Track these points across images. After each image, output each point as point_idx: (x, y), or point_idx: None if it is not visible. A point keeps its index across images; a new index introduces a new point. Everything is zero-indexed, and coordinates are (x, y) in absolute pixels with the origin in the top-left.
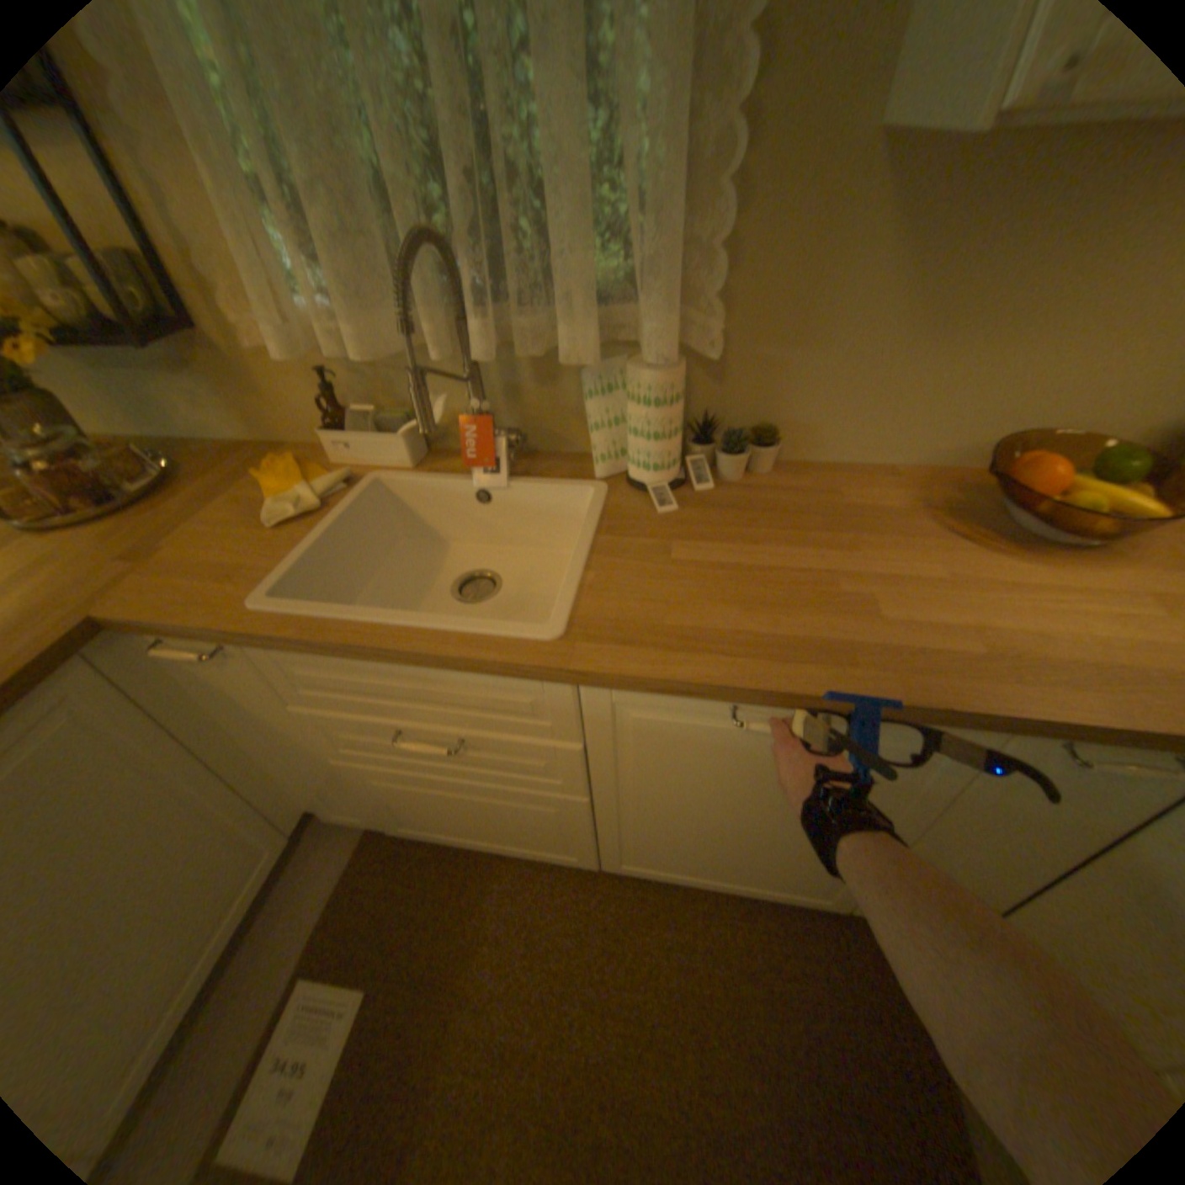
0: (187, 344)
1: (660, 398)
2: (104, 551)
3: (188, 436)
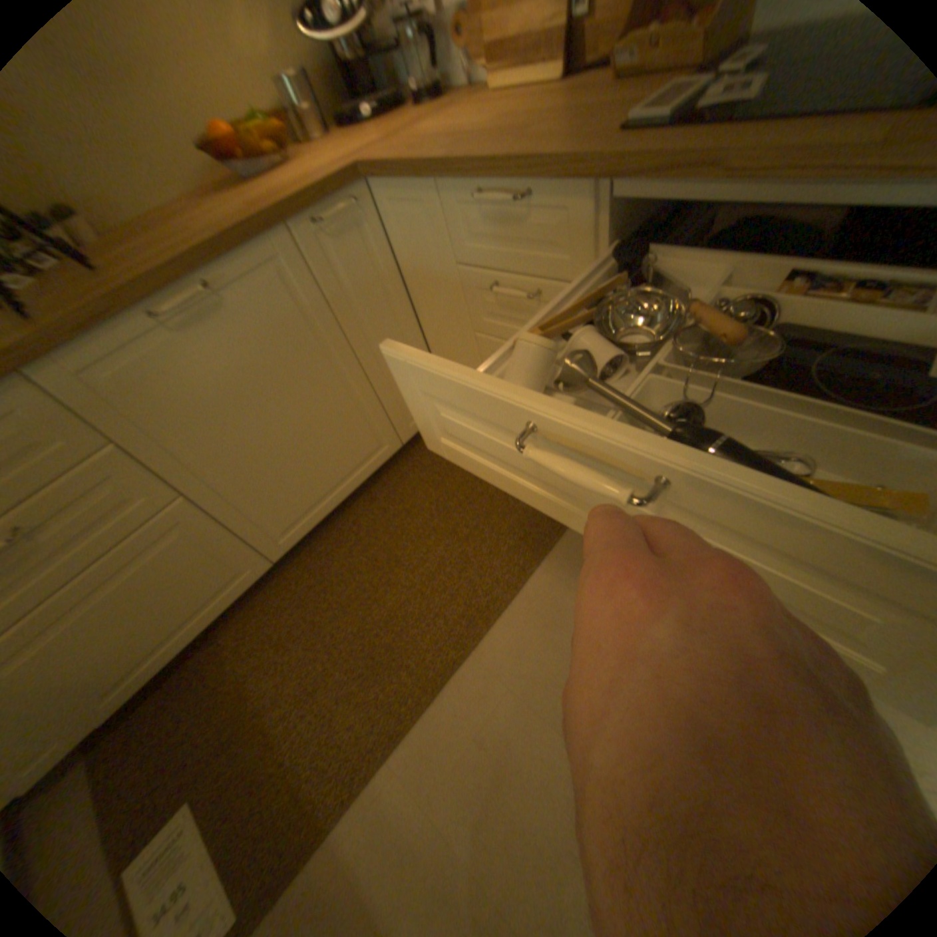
0: None
1: None
2: None
3: None
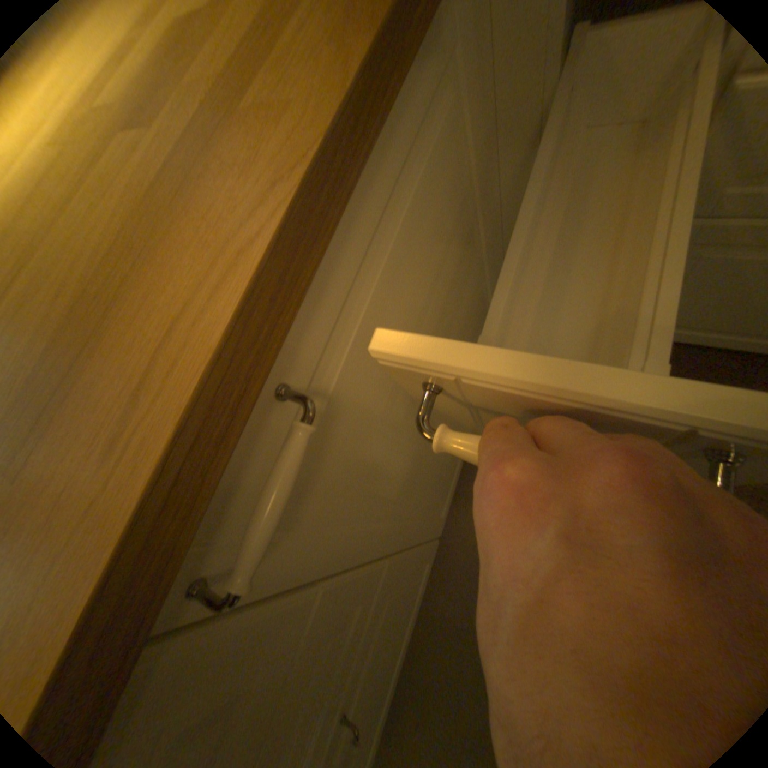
0: None
1: None
2: None
3: None
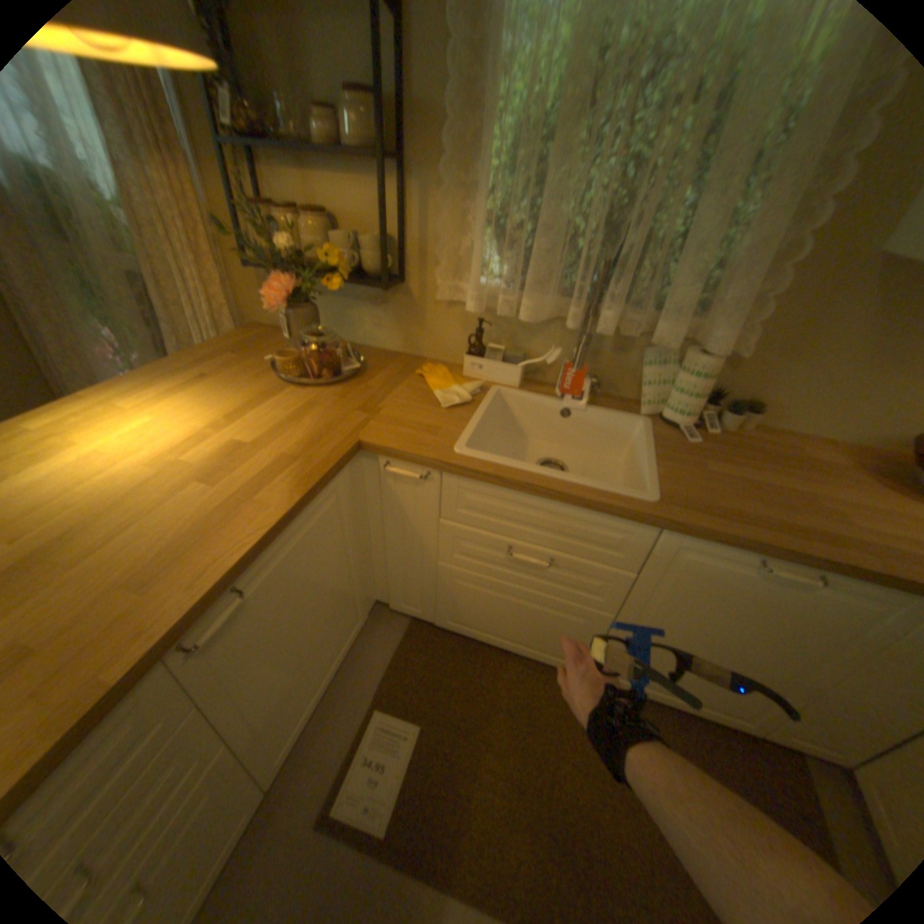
0: (394, 291)
1: (708, 374)
2: (348, 404)
3: (362, 343)
